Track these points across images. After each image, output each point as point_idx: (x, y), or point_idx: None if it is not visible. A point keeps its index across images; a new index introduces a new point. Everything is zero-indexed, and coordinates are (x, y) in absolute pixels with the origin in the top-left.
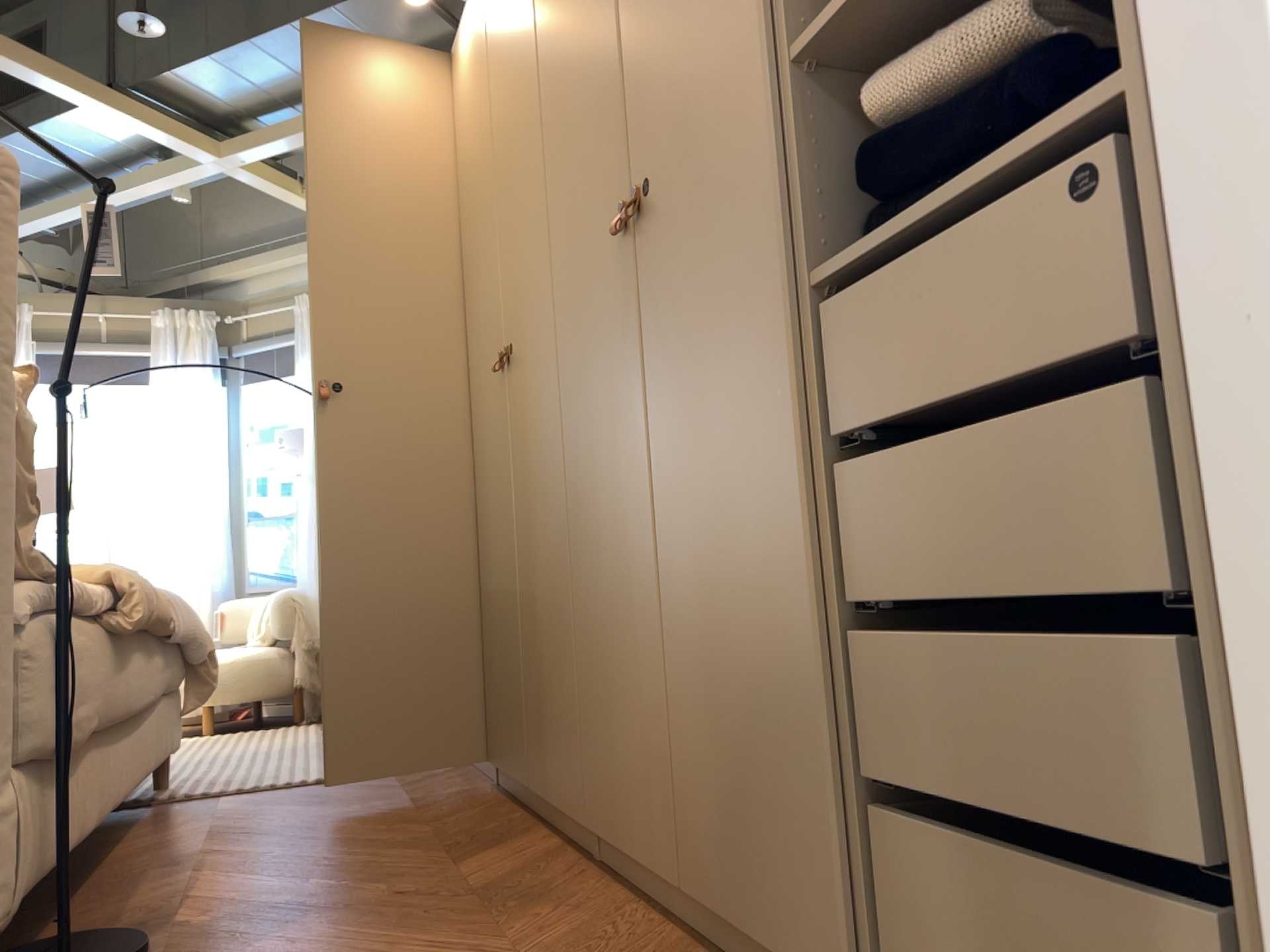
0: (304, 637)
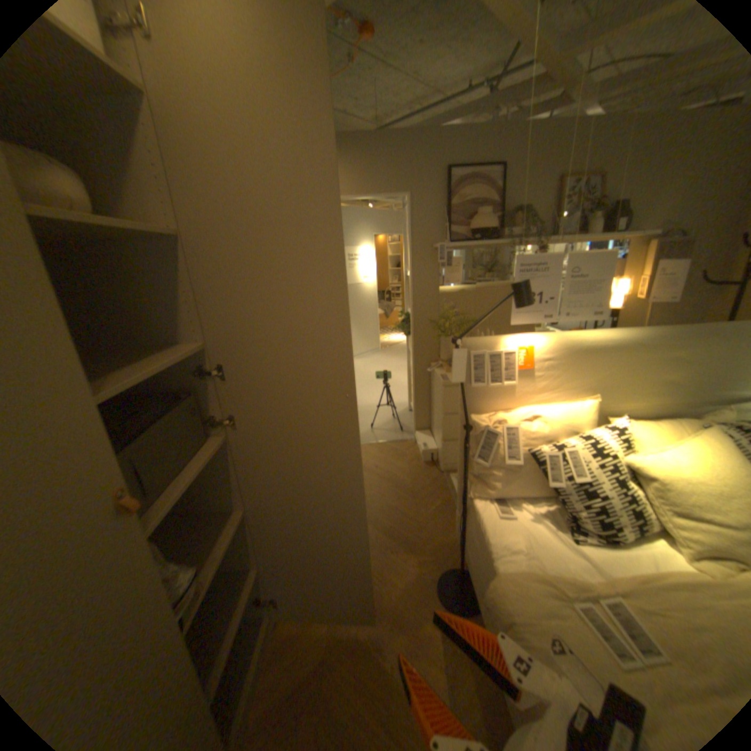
0: None
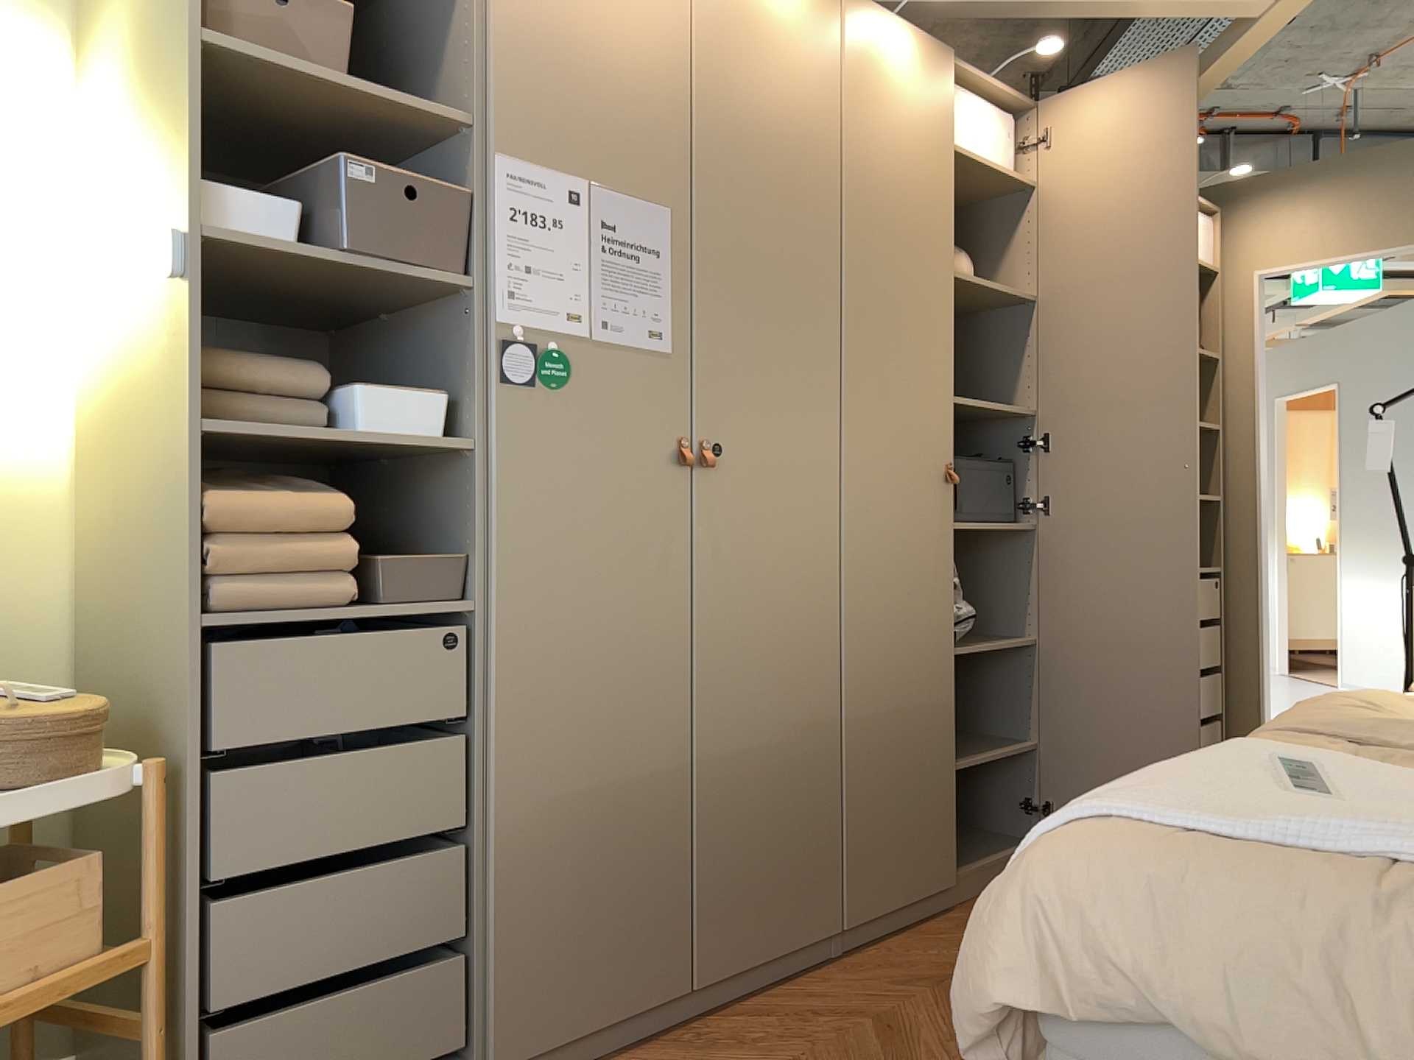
0: None
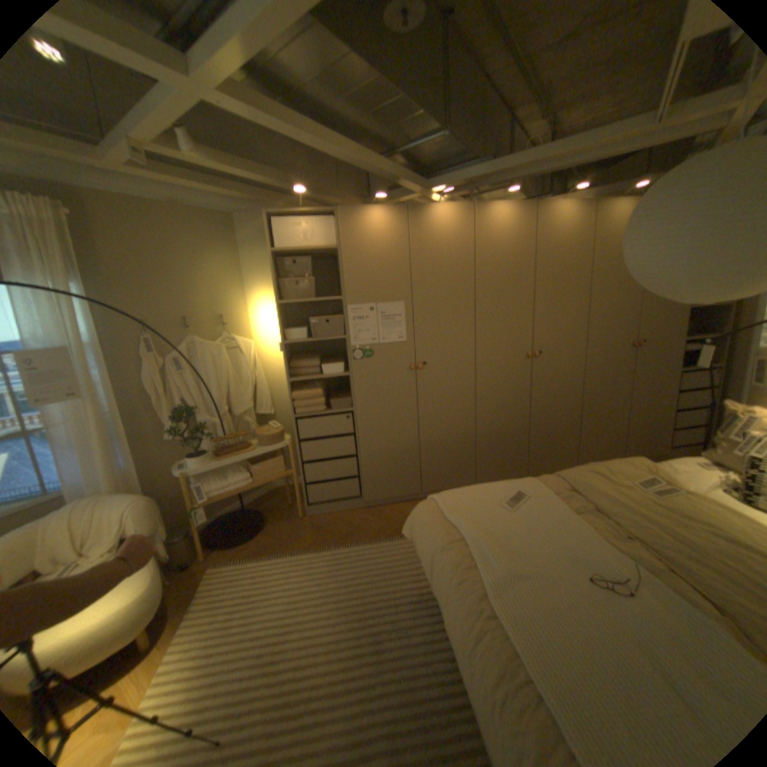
0: (153, 532)
